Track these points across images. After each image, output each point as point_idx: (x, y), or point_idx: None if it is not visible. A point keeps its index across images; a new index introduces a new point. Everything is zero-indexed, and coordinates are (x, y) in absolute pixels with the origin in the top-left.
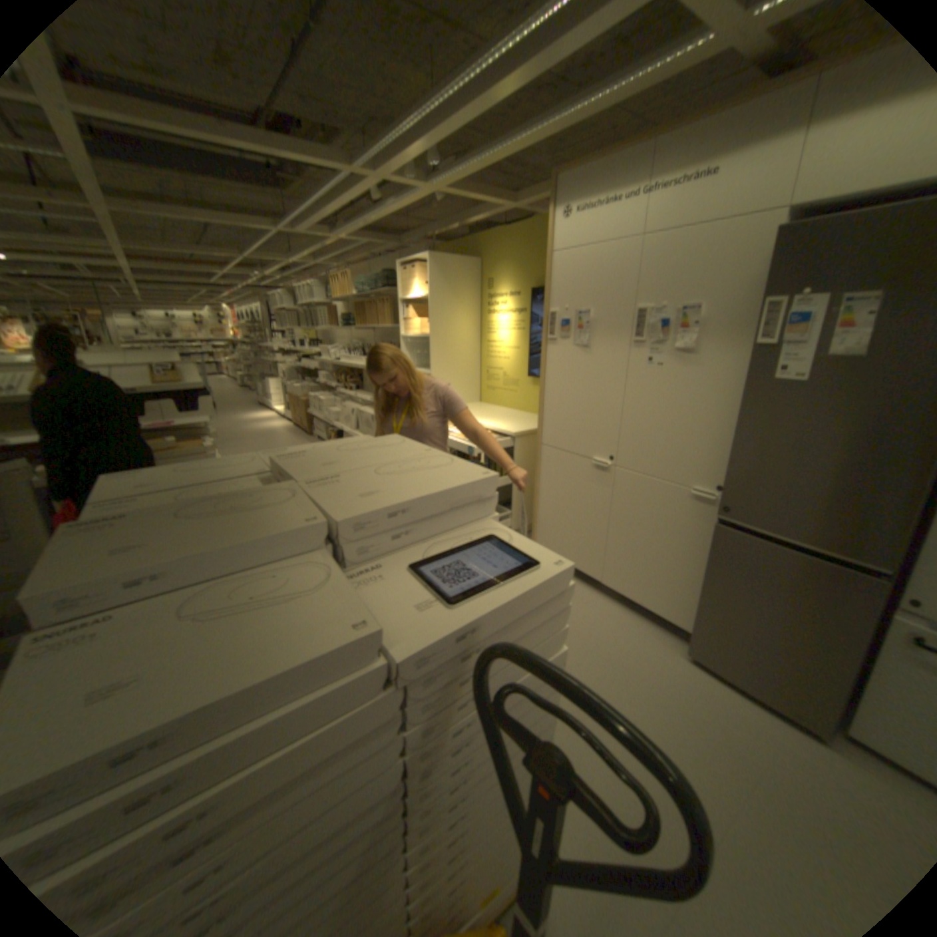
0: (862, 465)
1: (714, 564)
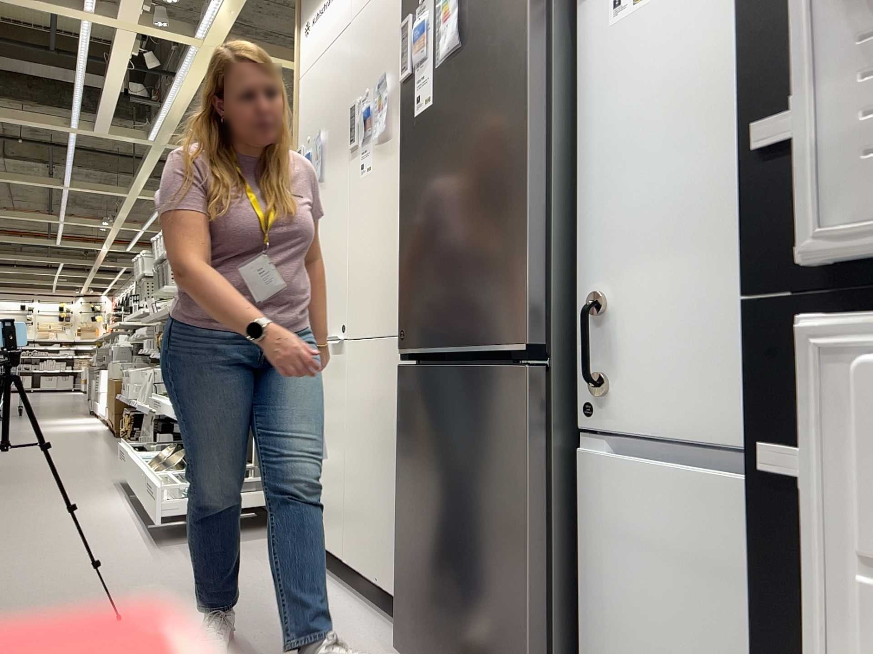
0: (480, 190)
1: (401, 441)
